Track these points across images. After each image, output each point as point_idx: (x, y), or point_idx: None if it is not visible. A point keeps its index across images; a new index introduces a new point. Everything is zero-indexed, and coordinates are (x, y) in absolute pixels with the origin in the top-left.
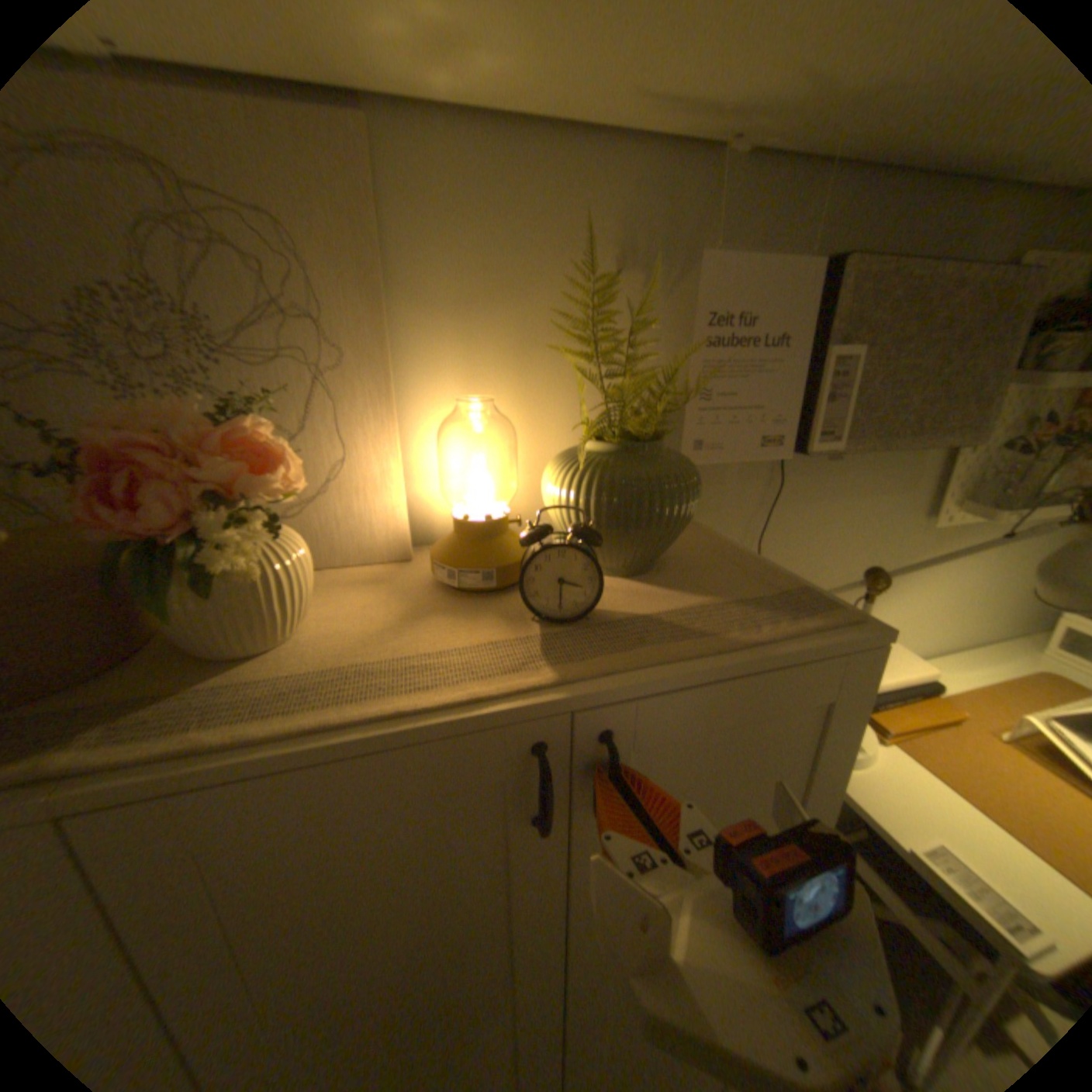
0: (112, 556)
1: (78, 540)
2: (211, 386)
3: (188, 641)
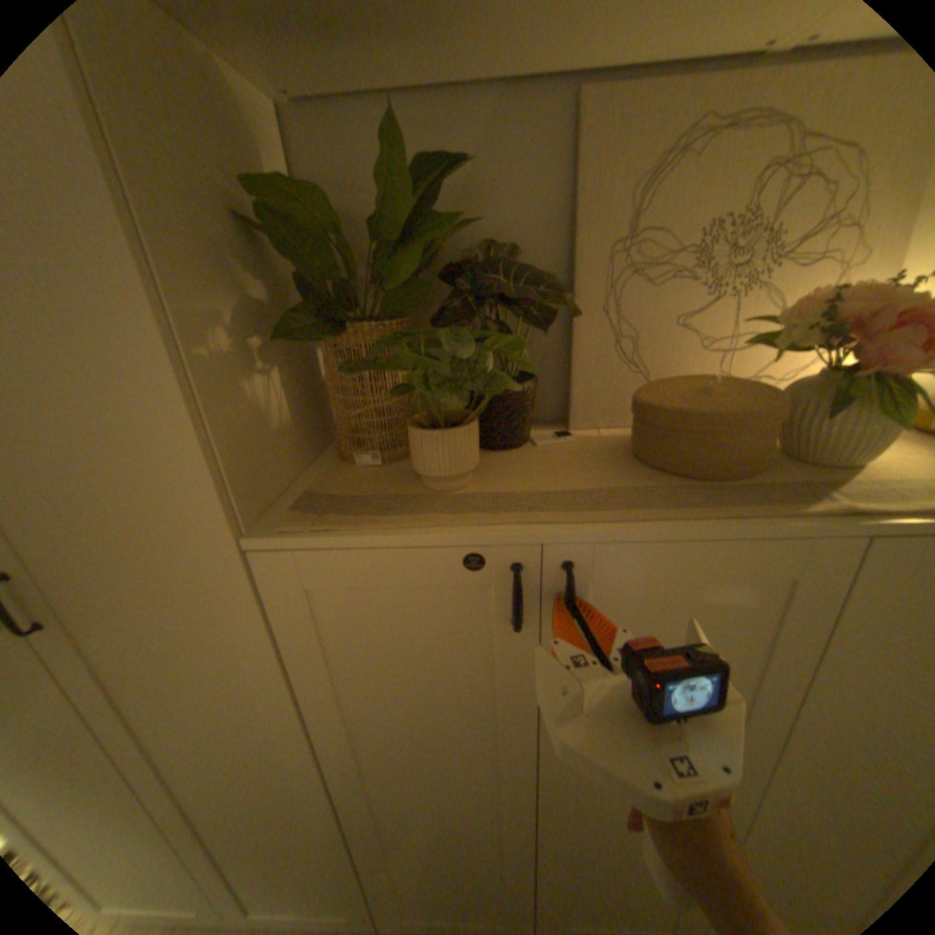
0: (848, 390)
1: (755, 385)
2: (785, 285)
3: (831, 454)
